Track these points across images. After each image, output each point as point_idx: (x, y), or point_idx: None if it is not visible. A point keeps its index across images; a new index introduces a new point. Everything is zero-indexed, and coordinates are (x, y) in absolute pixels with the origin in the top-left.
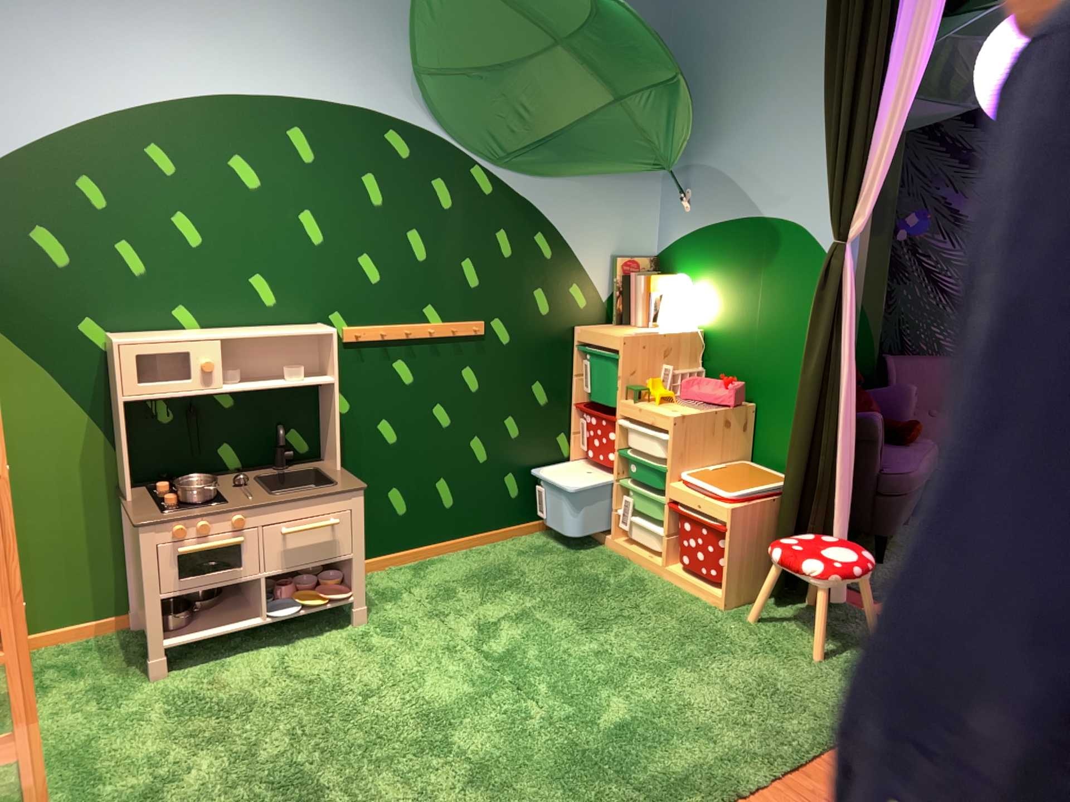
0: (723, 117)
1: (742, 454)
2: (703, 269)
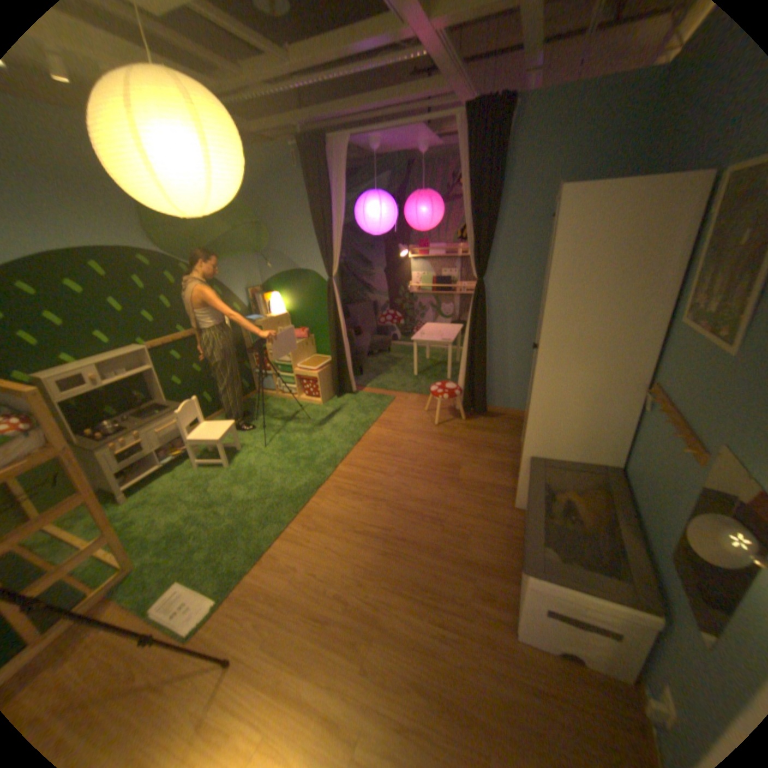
0: (275, 232)
1: (313, 354)
2: (282, 290)
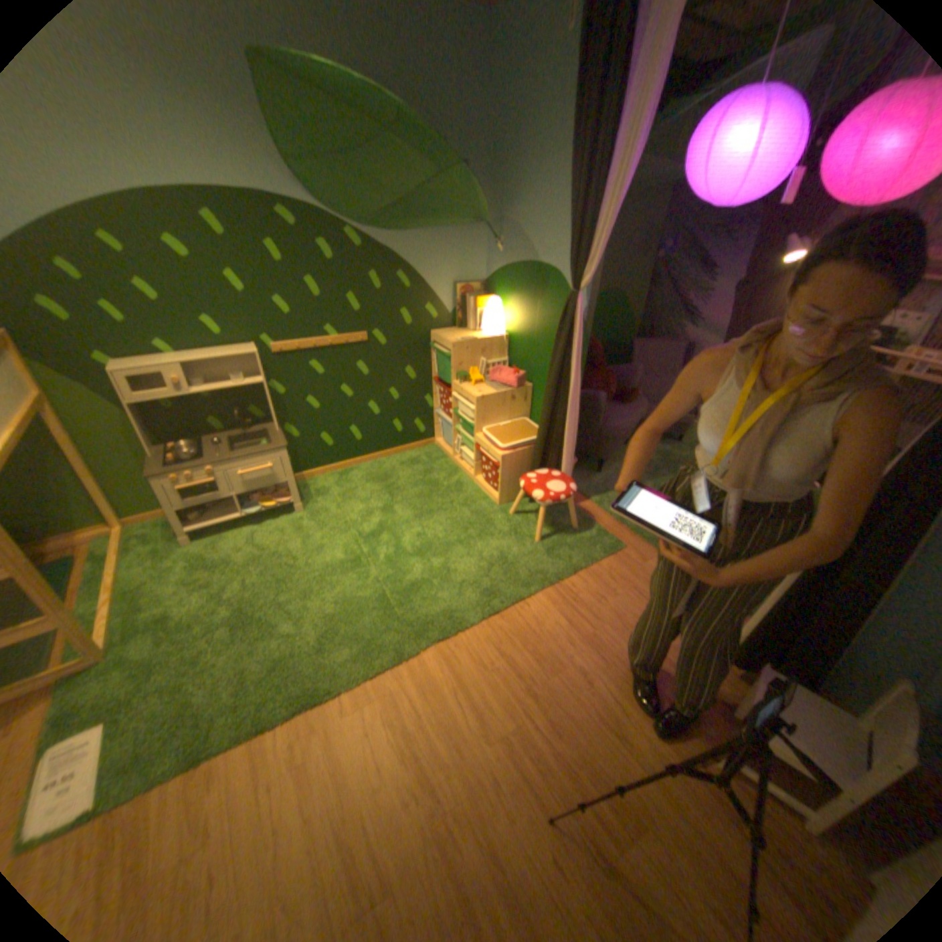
0: (519, 183)
1: (522, 415)
2: (508, 295)
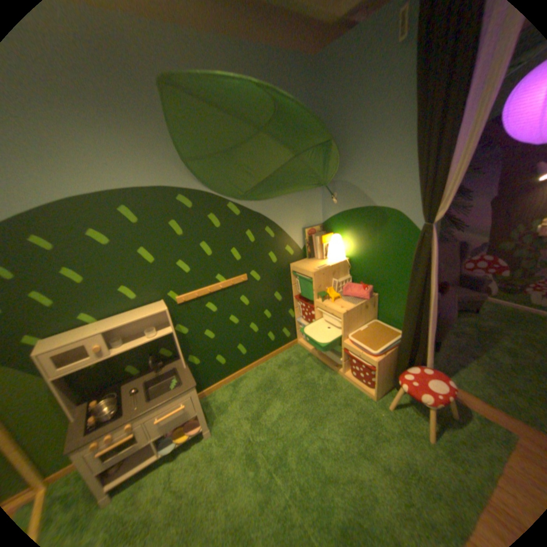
0: (350, 155)
1: (373, 317)
2: (346, 230)
